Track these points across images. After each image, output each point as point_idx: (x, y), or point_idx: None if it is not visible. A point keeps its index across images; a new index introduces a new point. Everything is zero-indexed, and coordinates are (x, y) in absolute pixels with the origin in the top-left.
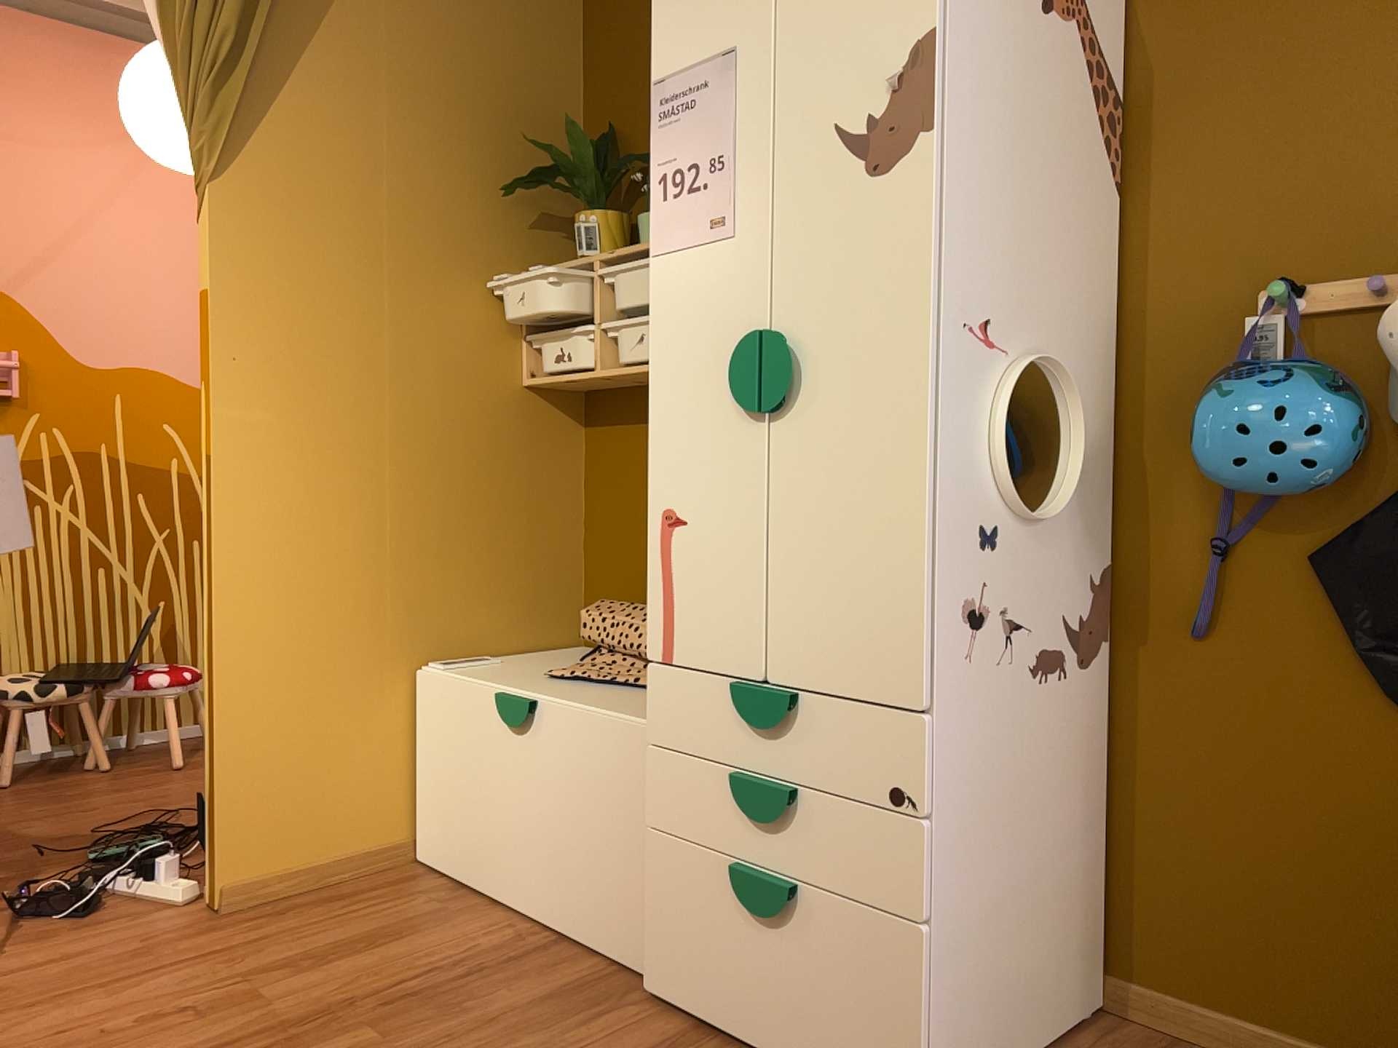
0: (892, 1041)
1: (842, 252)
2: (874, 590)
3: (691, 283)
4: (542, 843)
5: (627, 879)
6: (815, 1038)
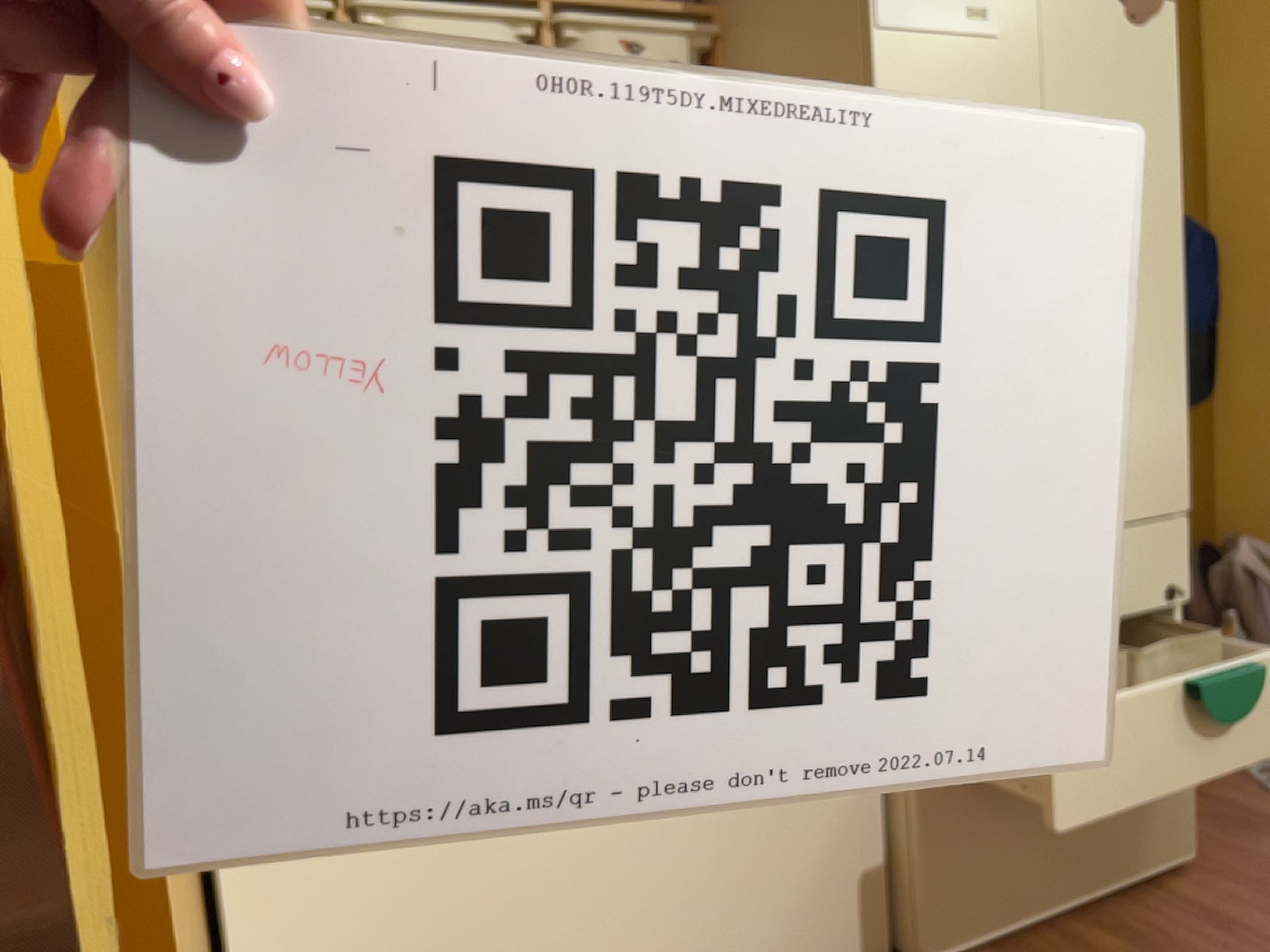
0: (1179, 799)
1: (1112, 88)
2: (1153, 414)
3: (944, 79)
4: (669, 927)
5: (842, 867)
6: (1120, 851)
